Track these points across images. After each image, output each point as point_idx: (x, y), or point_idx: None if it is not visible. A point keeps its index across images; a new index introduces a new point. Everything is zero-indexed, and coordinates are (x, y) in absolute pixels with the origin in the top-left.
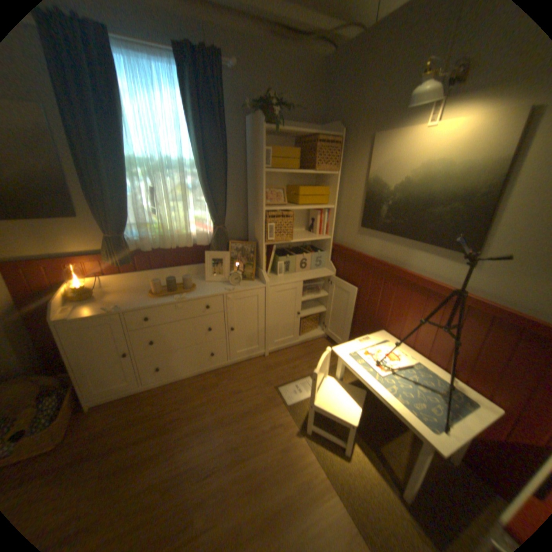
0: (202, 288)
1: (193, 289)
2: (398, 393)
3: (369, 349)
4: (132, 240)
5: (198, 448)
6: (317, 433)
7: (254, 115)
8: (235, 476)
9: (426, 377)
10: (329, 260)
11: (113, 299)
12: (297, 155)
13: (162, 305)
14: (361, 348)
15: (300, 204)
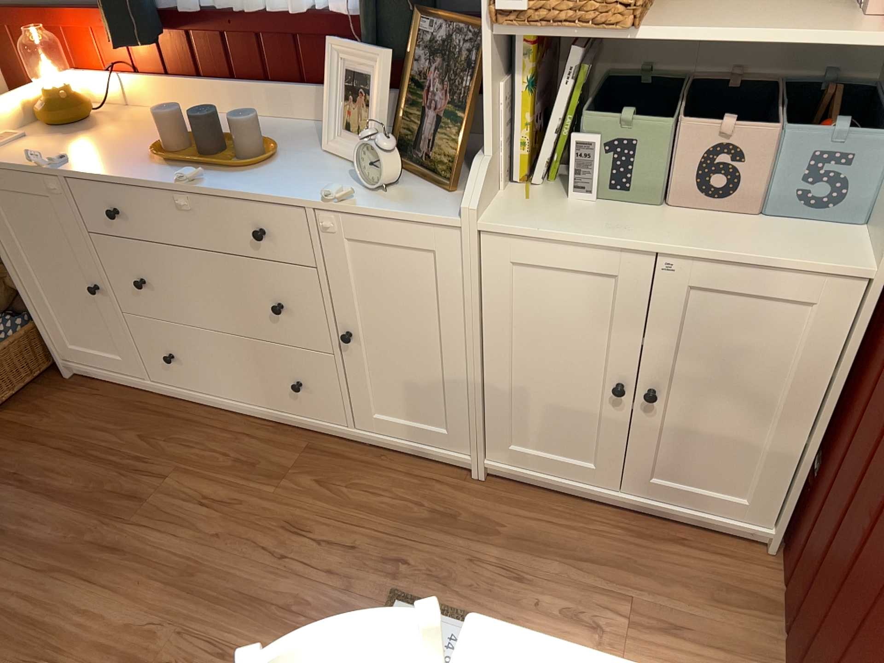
0: (287, 171)
1: (252, 165)
2: None
3: None
4: None
5: (110, 589)
6: None
7: None
8: None
9: None
10: None
11: (109, 141)
12: None
13: (153, 189)
14: None
15: None
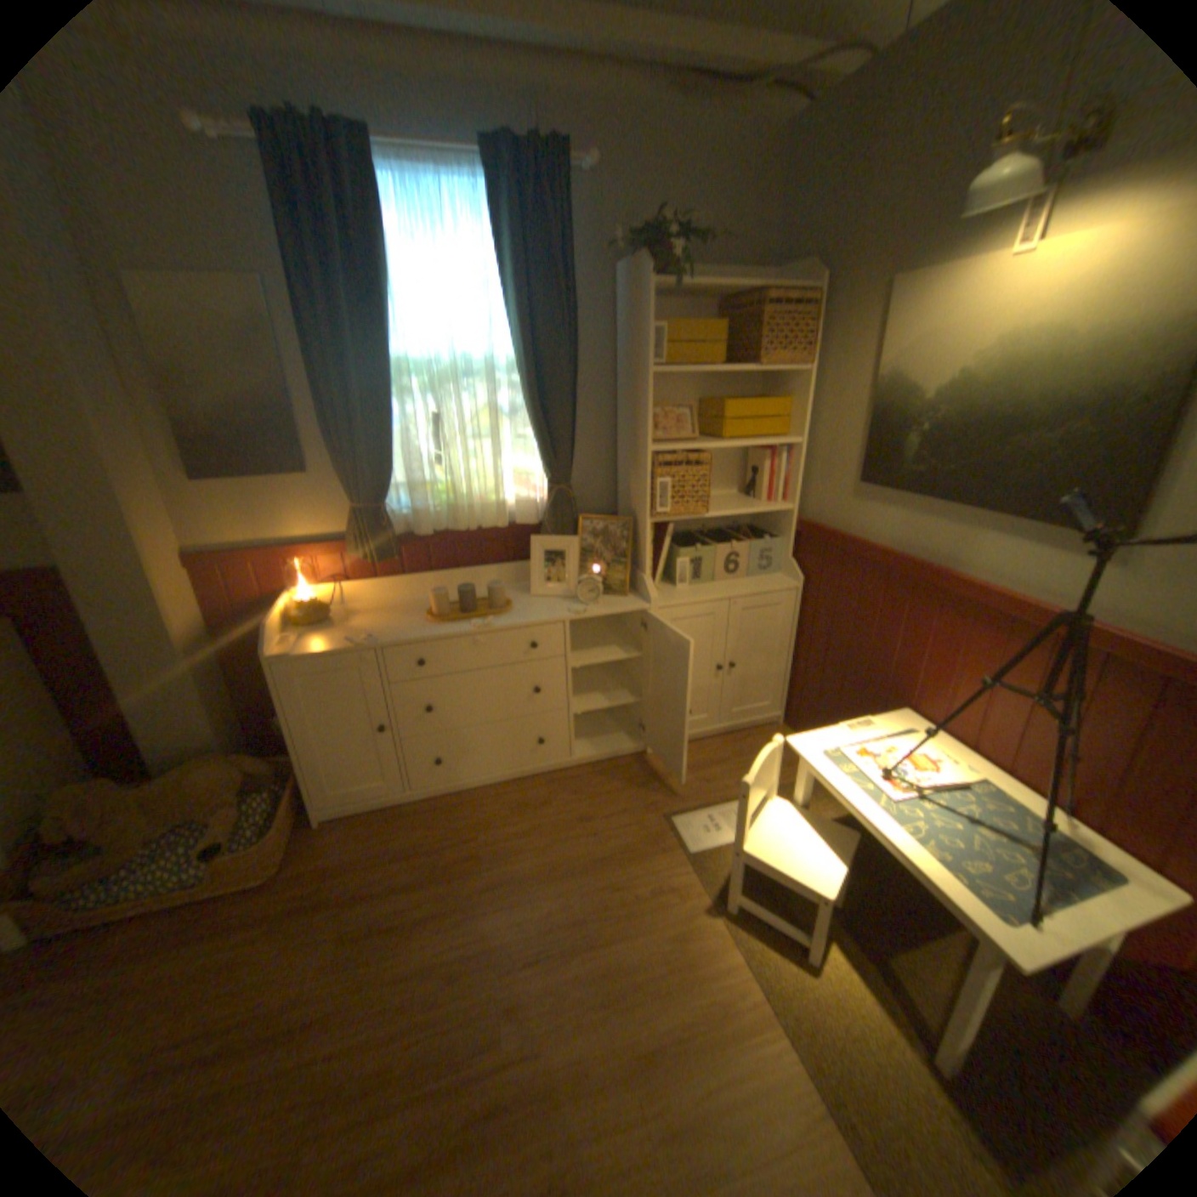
0: (524, 607)
1: (506, 608)
2: (929, 836)
3: (869, 744)
4: (399, 513)
5: (511, 912)
6: (749, 911)
7: (632, 259)
8: (578, 971)
9: (999, 809)
10: (790, 556)
11: (364, 621)
12: (722, 333)
13: (450, 636)
14: (852, 742)
15: (727, 436)
